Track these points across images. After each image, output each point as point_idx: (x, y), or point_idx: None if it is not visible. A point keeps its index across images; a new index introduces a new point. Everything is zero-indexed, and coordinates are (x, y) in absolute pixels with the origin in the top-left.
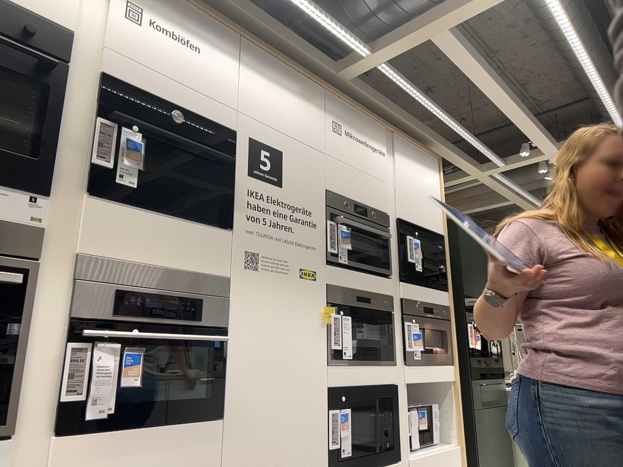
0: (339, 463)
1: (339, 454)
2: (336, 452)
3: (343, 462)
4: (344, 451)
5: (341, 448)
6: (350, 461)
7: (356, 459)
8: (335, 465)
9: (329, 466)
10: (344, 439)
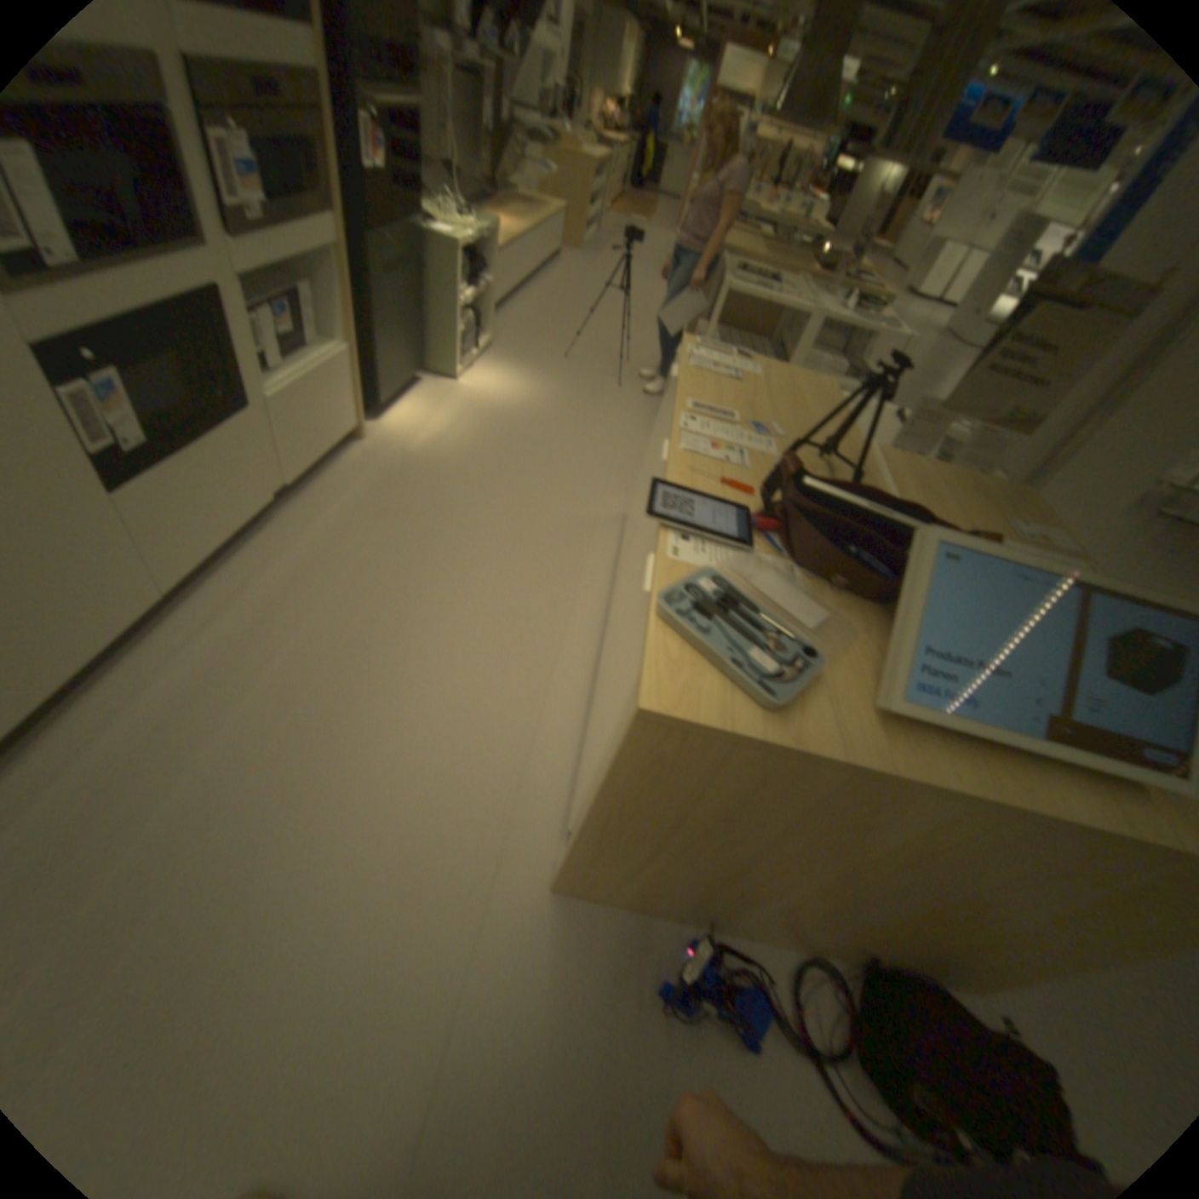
0: (122, 464)
1: (117, 452)
2: (108, 454)
3: (133, 459)
4: (127, 444)
5: (117, 443)
6: (147, 451)
7: (159, 444)
8: (115, 471)
9: (101, 479)
10: (120, 427)
